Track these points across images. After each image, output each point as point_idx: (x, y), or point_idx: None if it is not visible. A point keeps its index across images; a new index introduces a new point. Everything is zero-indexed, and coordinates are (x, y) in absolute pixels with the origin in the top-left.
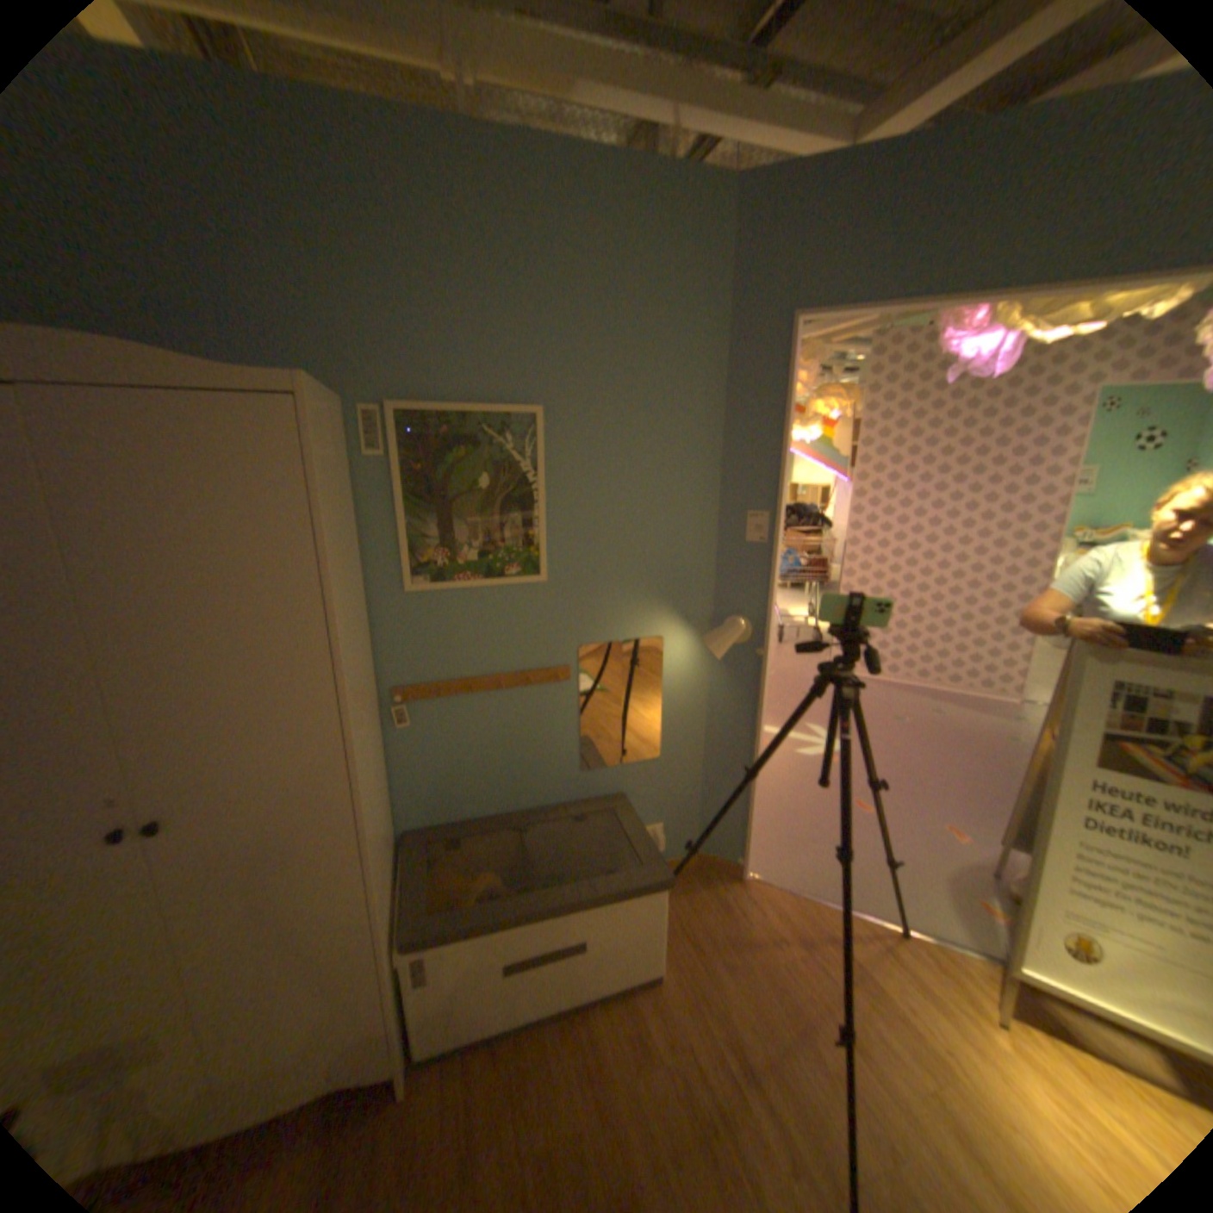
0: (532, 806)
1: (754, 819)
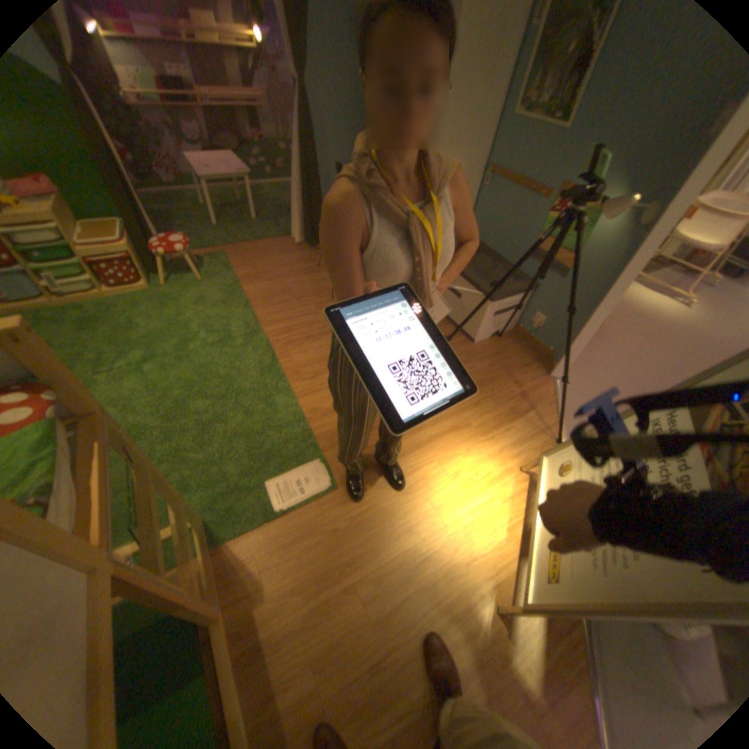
0: (504, 259)
1: (578, 353)
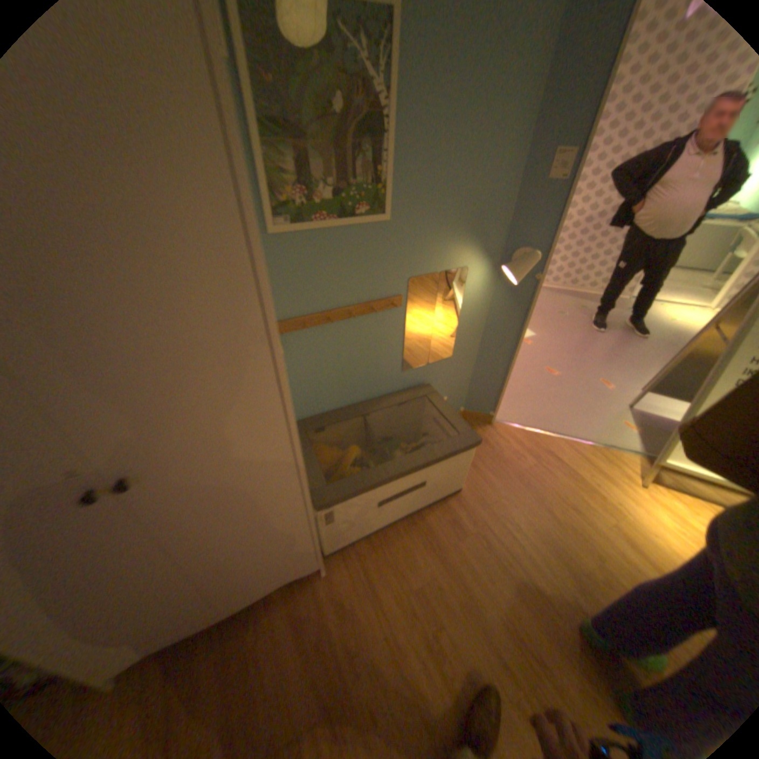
0: (370, 397)
1: (505, 388)
